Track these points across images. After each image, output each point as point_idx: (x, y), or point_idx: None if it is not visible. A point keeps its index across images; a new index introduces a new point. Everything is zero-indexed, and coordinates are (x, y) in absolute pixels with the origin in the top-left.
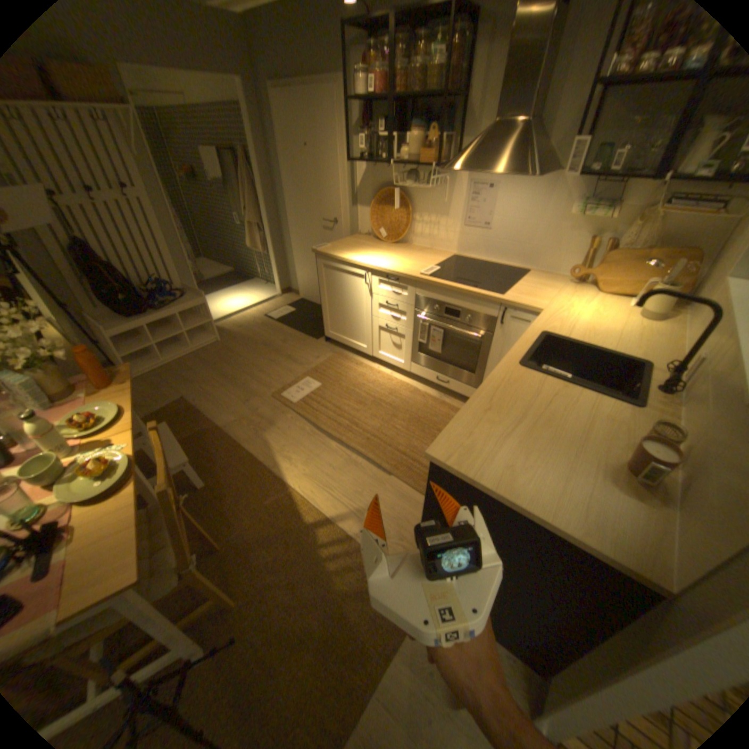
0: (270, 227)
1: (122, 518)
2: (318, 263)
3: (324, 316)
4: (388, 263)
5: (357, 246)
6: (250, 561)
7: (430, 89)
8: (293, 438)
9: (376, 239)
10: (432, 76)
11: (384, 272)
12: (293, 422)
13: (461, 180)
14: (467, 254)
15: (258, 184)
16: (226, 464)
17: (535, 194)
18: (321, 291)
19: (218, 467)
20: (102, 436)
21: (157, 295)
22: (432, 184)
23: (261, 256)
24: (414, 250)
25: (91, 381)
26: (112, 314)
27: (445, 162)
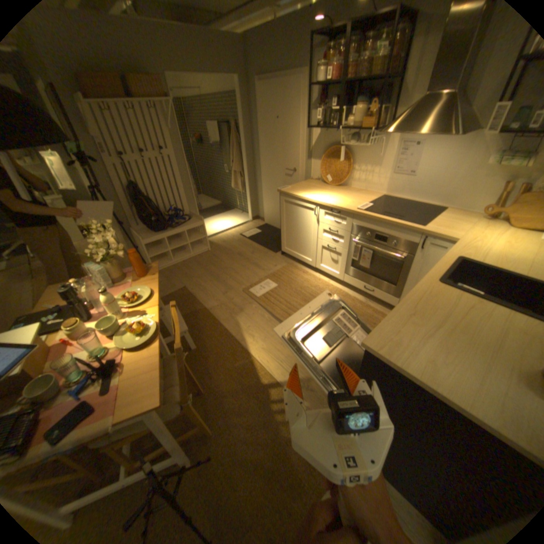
0: (248, 174)
1: (151, 363)
2: (280, 199)
3: (282, 237)
4: (332, 200)
5: (309, 188)
6: (223, 405)
7: (373, 74)
8: (256, 321)
9: (323, 183)
10: (376, 64)
11: (330, 207)
12: (256, 310)
13: (394, 139)
14: (394, 194)
15: (243, 145)
16: (210, 335)
17: (456, 148)
18: (281, 219)
19: (205, 336)
20: (140, 308)
21: (174, 218)
22: (370, 142)
23: (240, 194)
24: (352, 191)
25: (135, 272)
26: (147, 230)
27: (382, 126)
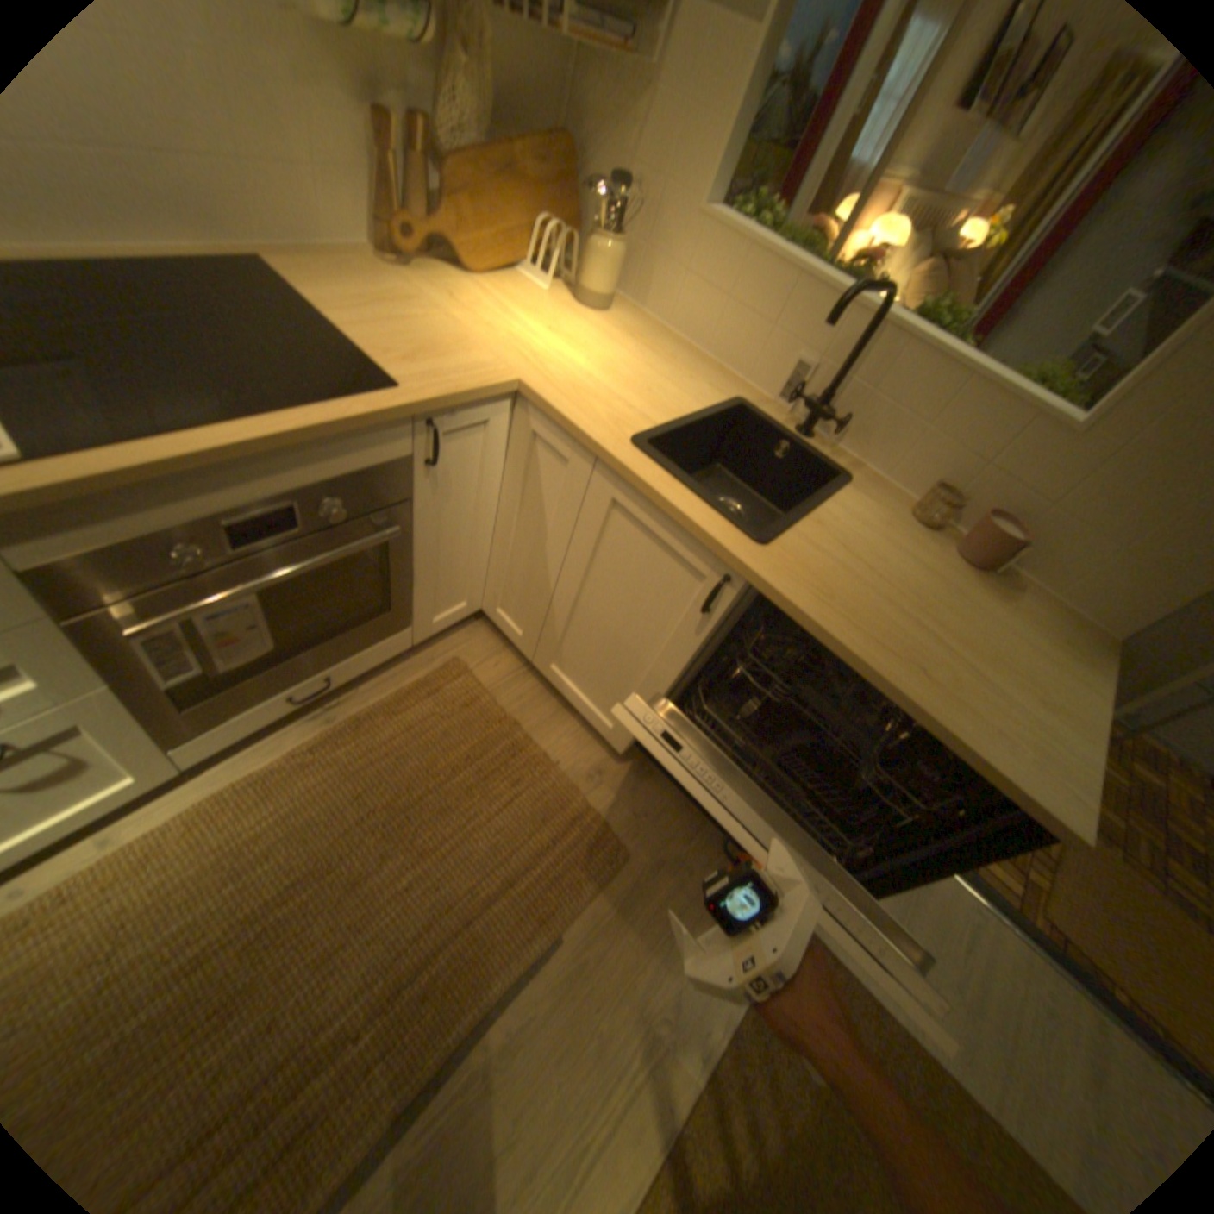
0: None
1: None
2: None
3: None
4: None
5: None
6: None
7: None
8: None
9: None
10: None
11: None
12: None
13: None
14: None
15: None
16: None
17: None
18: None
19: None
20: None
21: None
22: None
23: None
24: None
25: None
26: None
27: None
